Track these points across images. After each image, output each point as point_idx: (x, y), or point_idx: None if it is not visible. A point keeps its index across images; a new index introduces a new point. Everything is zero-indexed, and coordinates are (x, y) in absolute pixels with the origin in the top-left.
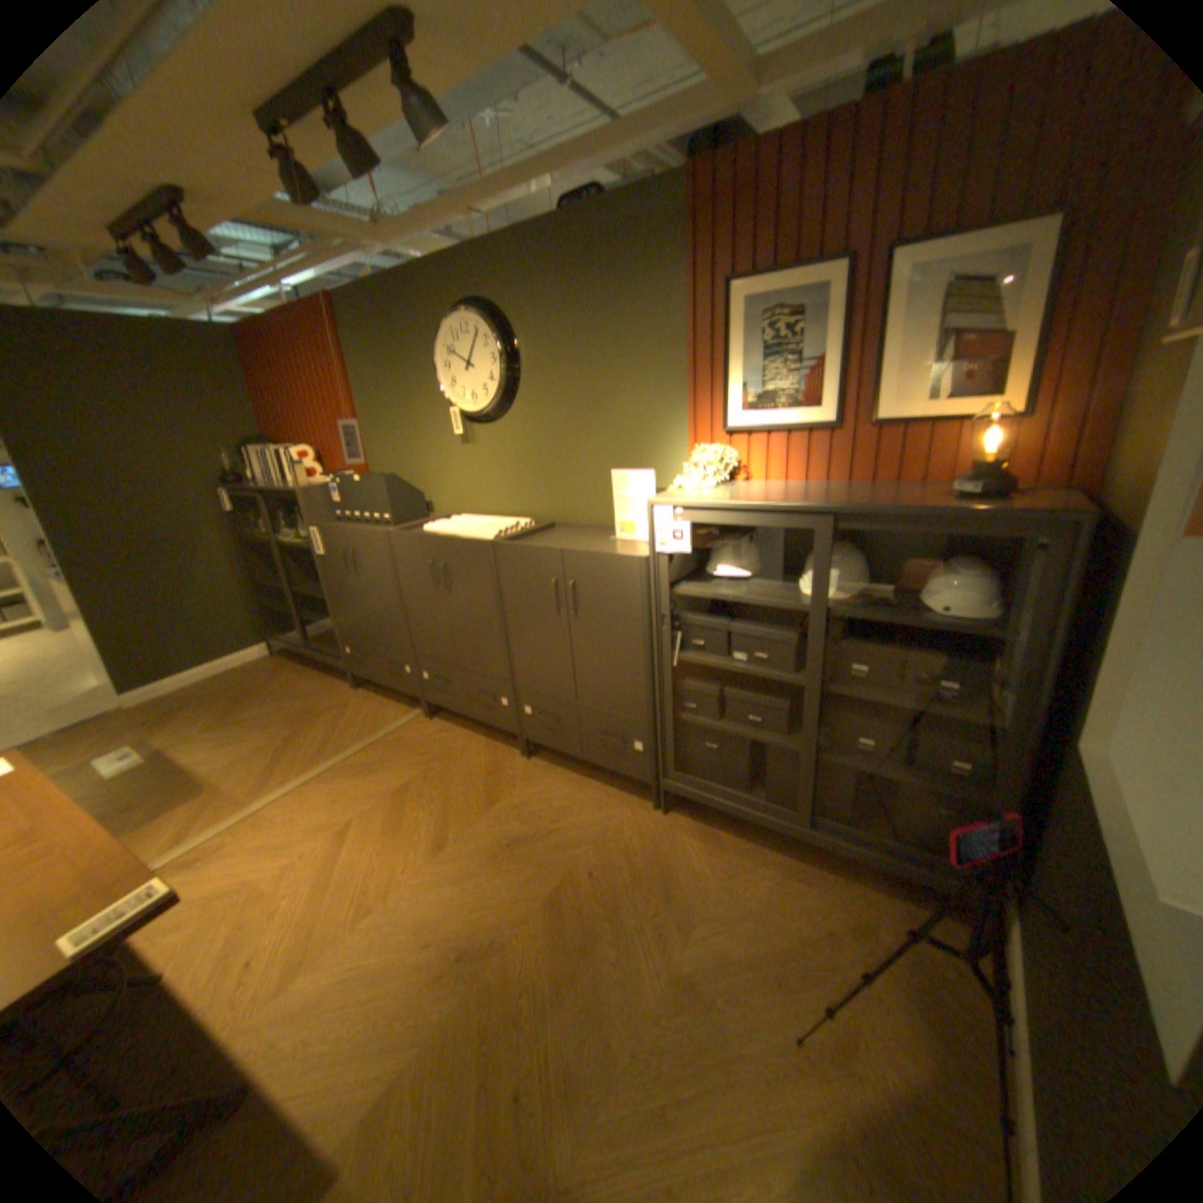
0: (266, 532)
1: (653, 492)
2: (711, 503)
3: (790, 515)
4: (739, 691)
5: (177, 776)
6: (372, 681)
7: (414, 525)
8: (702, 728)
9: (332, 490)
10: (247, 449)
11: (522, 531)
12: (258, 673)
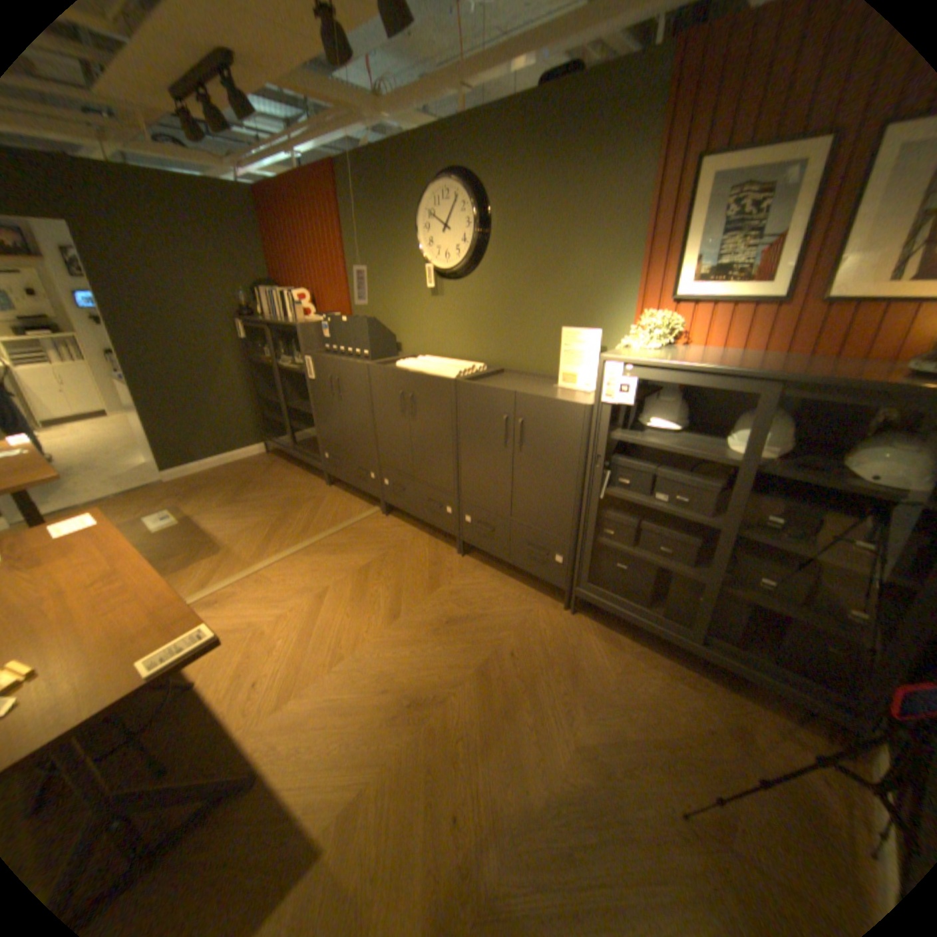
0: (270, 357)
1: (598, 349)
2: (663, 362)
3: (739, 379)
4: (655, 525)
5: (201, 536)
6: (344, 481)
7: (387, 360)
8: (616, 551)
9: (323, 326)
10: (258, 289)
11: (478, 373)
12: (258, 465)
